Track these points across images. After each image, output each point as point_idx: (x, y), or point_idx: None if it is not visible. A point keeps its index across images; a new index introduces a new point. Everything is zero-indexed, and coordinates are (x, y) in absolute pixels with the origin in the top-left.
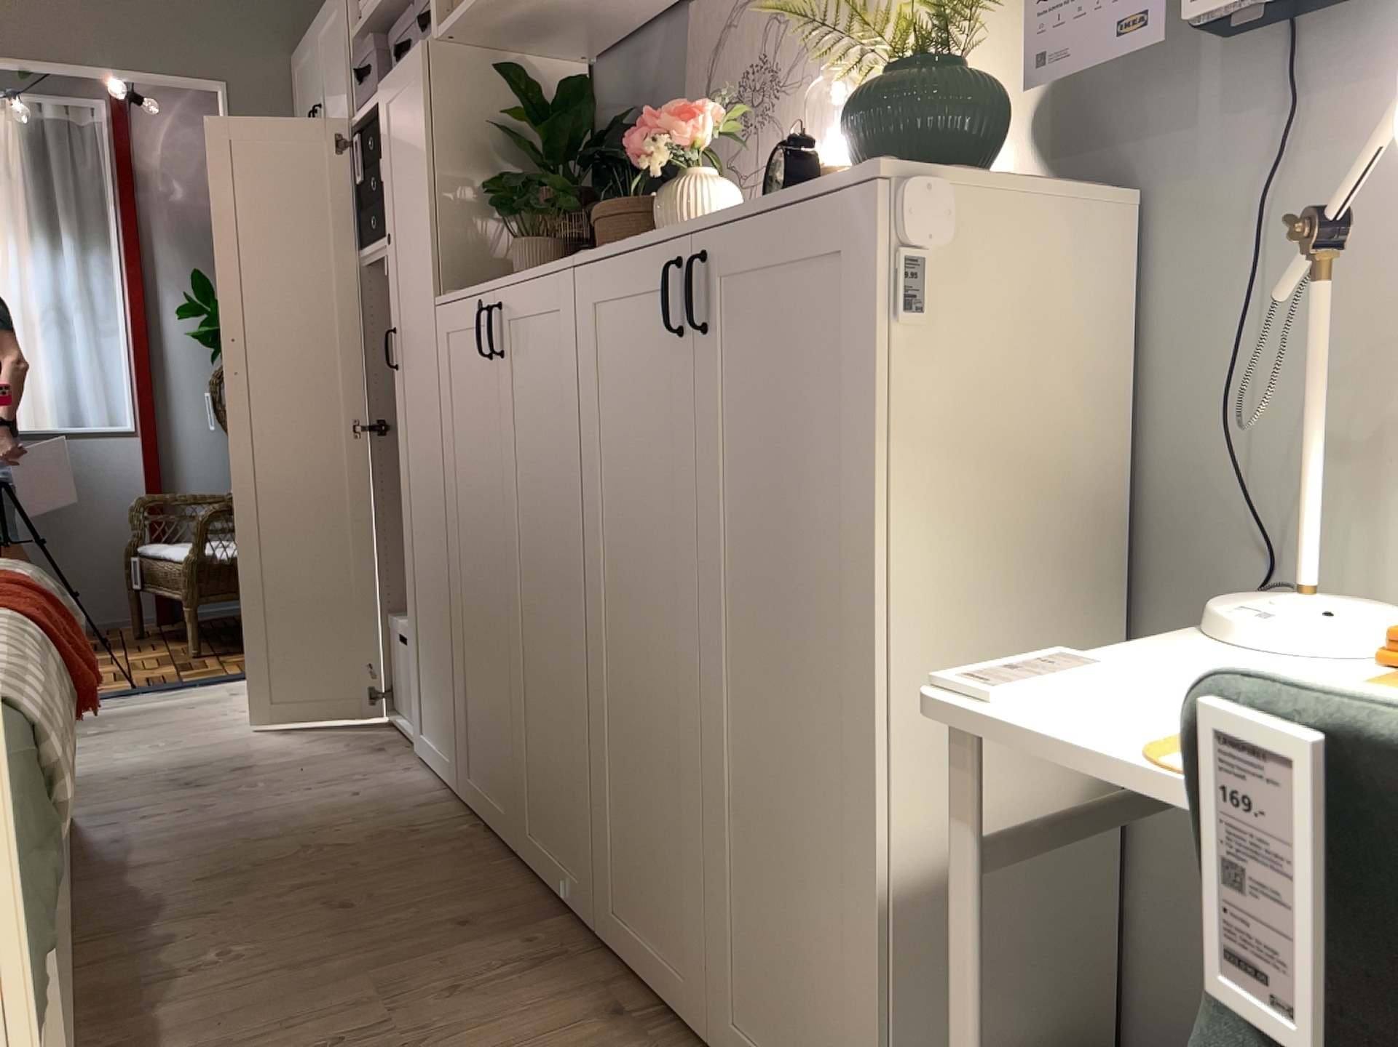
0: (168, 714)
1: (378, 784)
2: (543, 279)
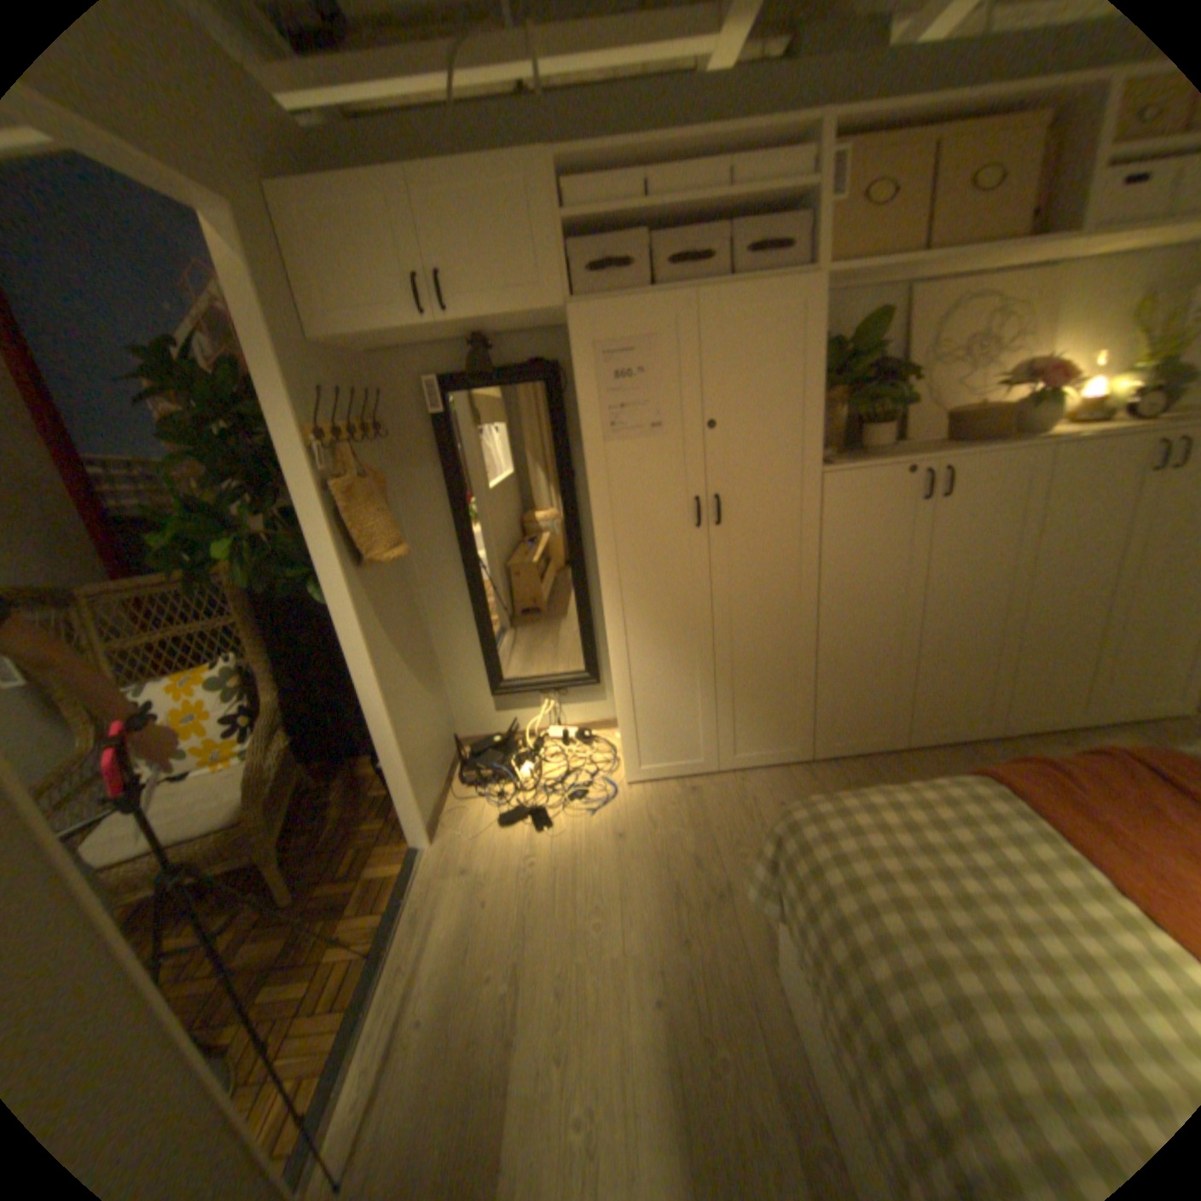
0: (489, 922)
1: (762, 794)
2: (1018, 452)
